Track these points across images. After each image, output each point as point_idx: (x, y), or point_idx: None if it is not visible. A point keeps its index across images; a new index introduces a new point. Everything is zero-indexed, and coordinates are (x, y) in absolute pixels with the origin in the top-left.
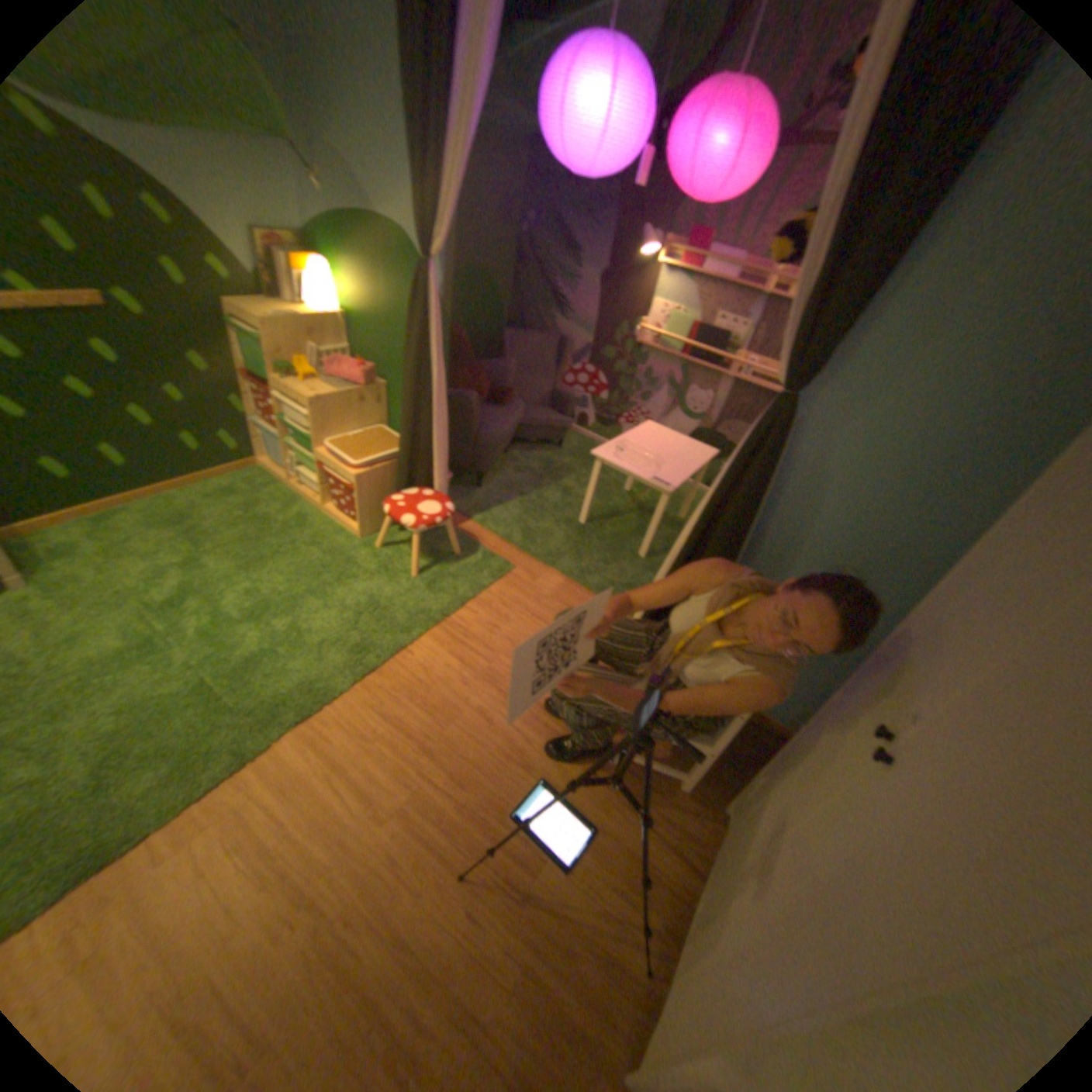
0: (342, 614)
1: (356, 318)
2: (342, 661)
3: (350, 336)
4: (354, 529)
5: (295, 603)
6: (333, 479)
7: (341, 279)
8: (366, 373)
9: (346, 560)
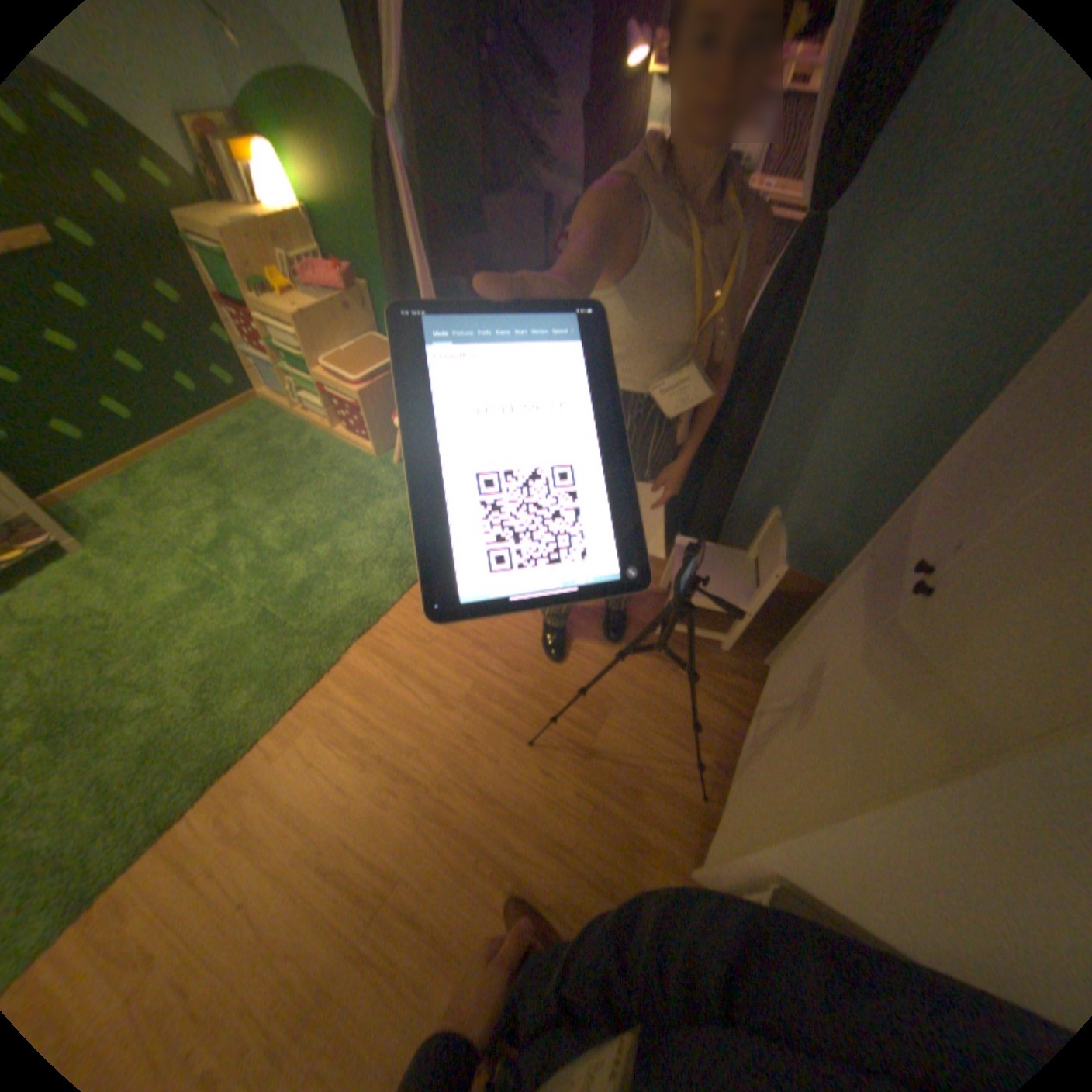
0: (375, 533)
1: (317, 210)
2: (385, 576)
3: (315, 234)
4: (367, 449)
5: (328, 529)
6: (335, 399)
7: (289, 165)
8: (341, 275)
9: (367, 481)
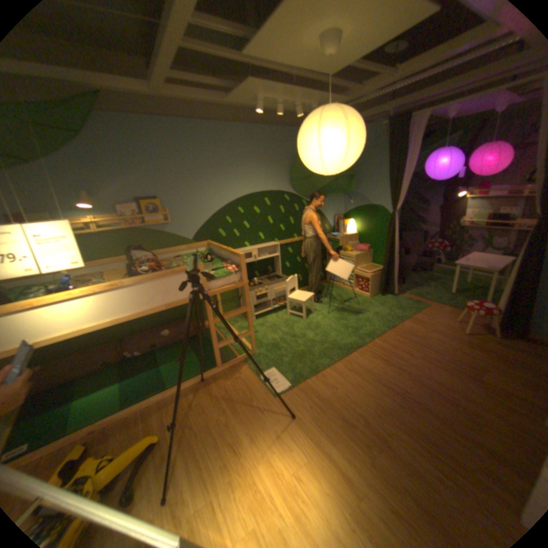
0: (375, 315)
1: (362, 233)
2: (382, 325)
3: (359, 239)
4: (367, 295)
5: (359, 312)
6: (361, 278)
7: (357, 224)
8: (368, 247)
9: (368, 303)
